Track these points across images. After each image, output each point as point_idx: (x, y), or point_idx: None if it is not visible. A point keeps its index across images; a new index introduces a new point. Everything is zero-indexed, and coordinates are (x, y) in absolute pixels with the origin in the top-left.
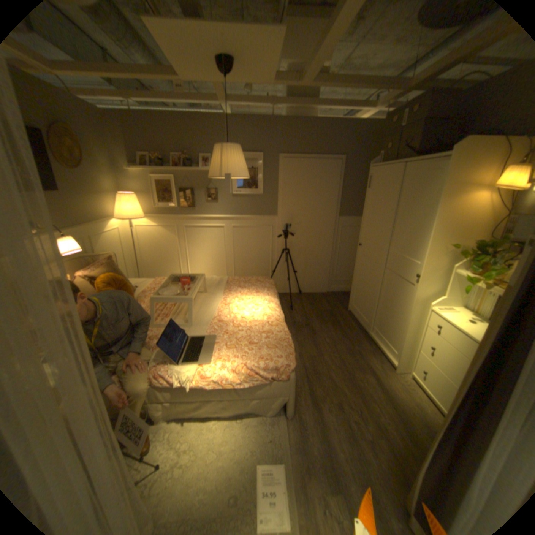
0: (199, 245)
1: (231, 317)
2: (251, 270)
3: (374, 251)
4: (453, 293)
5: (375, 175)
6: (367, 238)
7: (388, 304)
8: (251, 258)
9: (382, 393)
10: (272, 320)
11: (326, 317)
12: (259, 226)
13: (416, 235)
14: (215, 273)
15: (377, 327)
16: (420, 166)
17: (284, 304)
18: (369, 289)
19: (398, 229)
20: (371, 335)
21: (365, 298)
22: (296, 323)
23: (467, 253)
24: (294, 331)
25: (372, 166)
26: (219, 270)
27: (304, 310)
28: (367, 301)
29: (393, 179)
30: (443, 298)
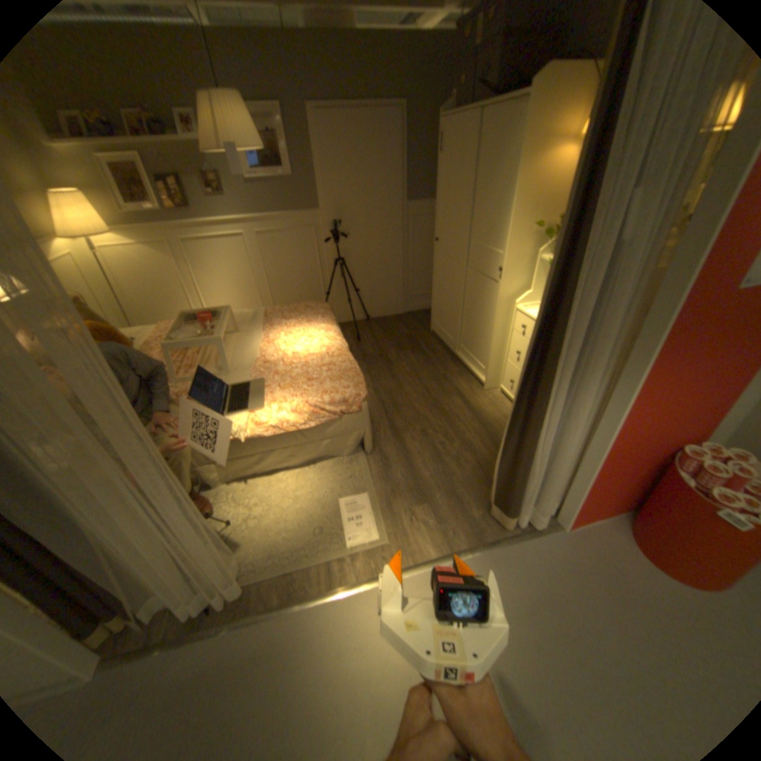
0: (212, 269)
1: (280, 356)
2: (297, 296)
3: (453, 246)
4: (538, 285)
5: (447, 131)
6: (444, 229)
7: (473, 312)
8: (293, 279)
9: (469, 412)
10: (333, 352)
11: (405, 344)
12: (296, 228)
13: (497, 216)
14: (245, 307)
15: (463, 344)
16: (498, 113)
17: (350, 336)
18: (452, 298)
19: (478, 211)
20: (458, 354)
21: (448, 312)
22: (367, 356)
23: (552, 232)
24: (365, 366)
25: (442, 116)
26: (251, 303)
27: (376, 340)
28: (451, 314)
29: (469, 137)
30: (528, 293)
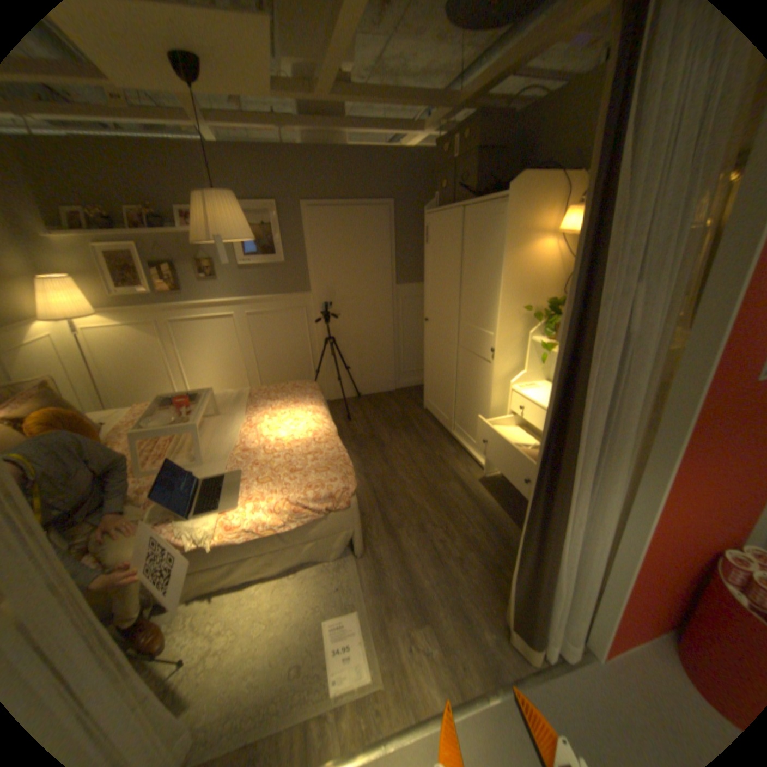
0: (199, 348)
1: (261, 442)
2: (285, 374)
3: (443, 326)
4: (532, 365)
5: (432, 225)
6: (433, 310)
7: (467, 391)
8: (282, 357)
9: (470, 500)
10: (320, 437)
11: (397, 422)
12: (287, 309)
13: (485, 300)
14: (230, 386)
15: (459, 423)
16: (479, 211)
17: (340, 414)
18: (444, 376)
19: (466, 295)
20: (453, 434)
21: (441, 389)
22: (357, 436)
23: (541, 315)
24: (355, 447)
25: (427, 213)
26: (237, 381)
27: (368, 418)
28: (444, 391)
29: (453, 230)
30: (523, 373)
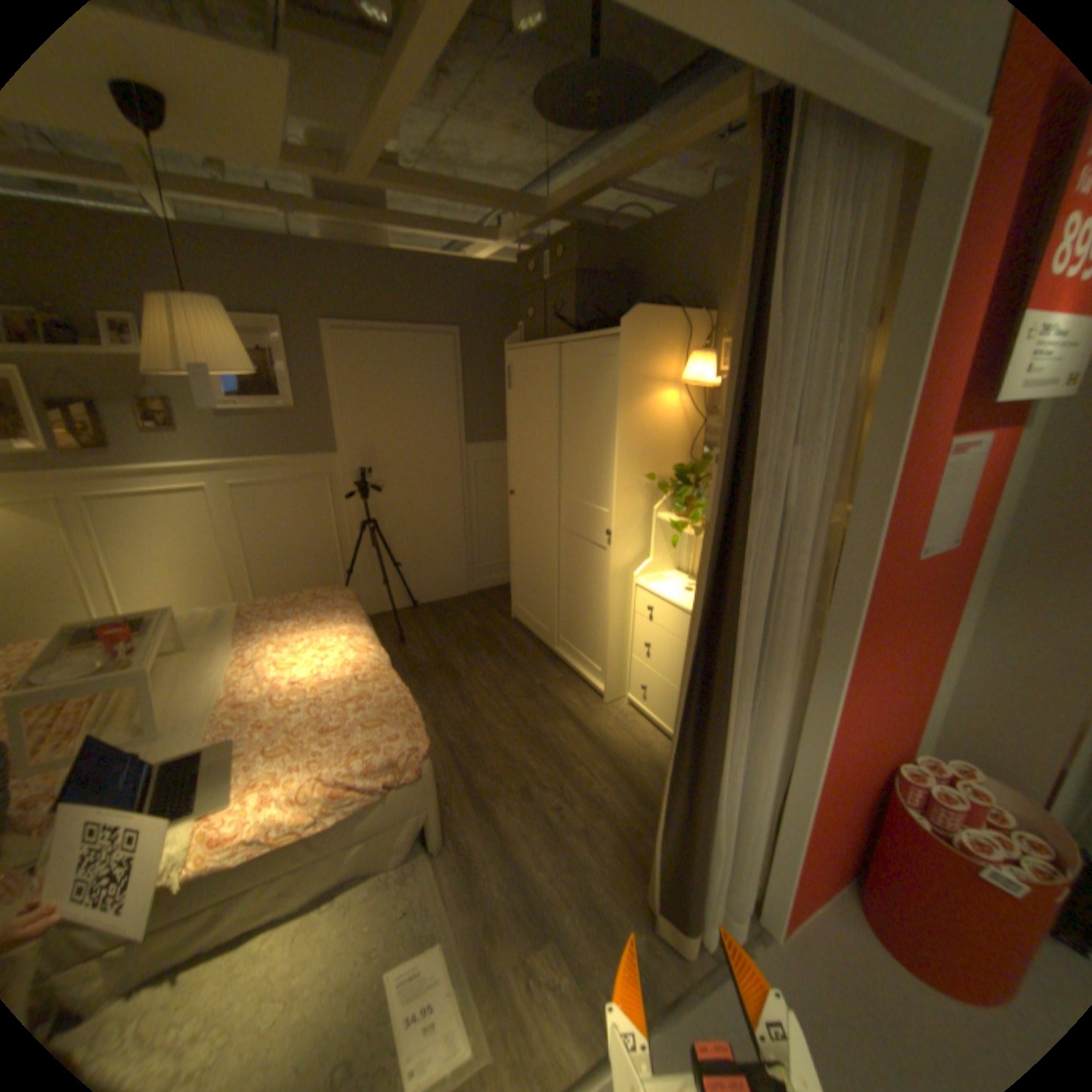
0: (140, 541)
1: (265, 689)
2: (296, 577)
3: (537, 501)
4: (658, 551)
5: (516, 365)
6: (522, 479)
7: (574, 589)
8: (291, 550)
9: (589, 743)
10: (365, 671)
11: (475, 640)
12: (299, 477)
13: (595, 466)
14: (198, 601)
15: (564, 634)
16: (581, 350)
17: (387, 635)
18: (541, 570)
19: (567, 459)
20: (558, 650)
21: (537, 588)
22: (417, 666)
23: (666, 485)
24: (416, 683)
25: (508, 348)
26: (211, 592)
27: (431, 637)
28: (541, 591)
29: (546, 372)
30: (647, 561)
